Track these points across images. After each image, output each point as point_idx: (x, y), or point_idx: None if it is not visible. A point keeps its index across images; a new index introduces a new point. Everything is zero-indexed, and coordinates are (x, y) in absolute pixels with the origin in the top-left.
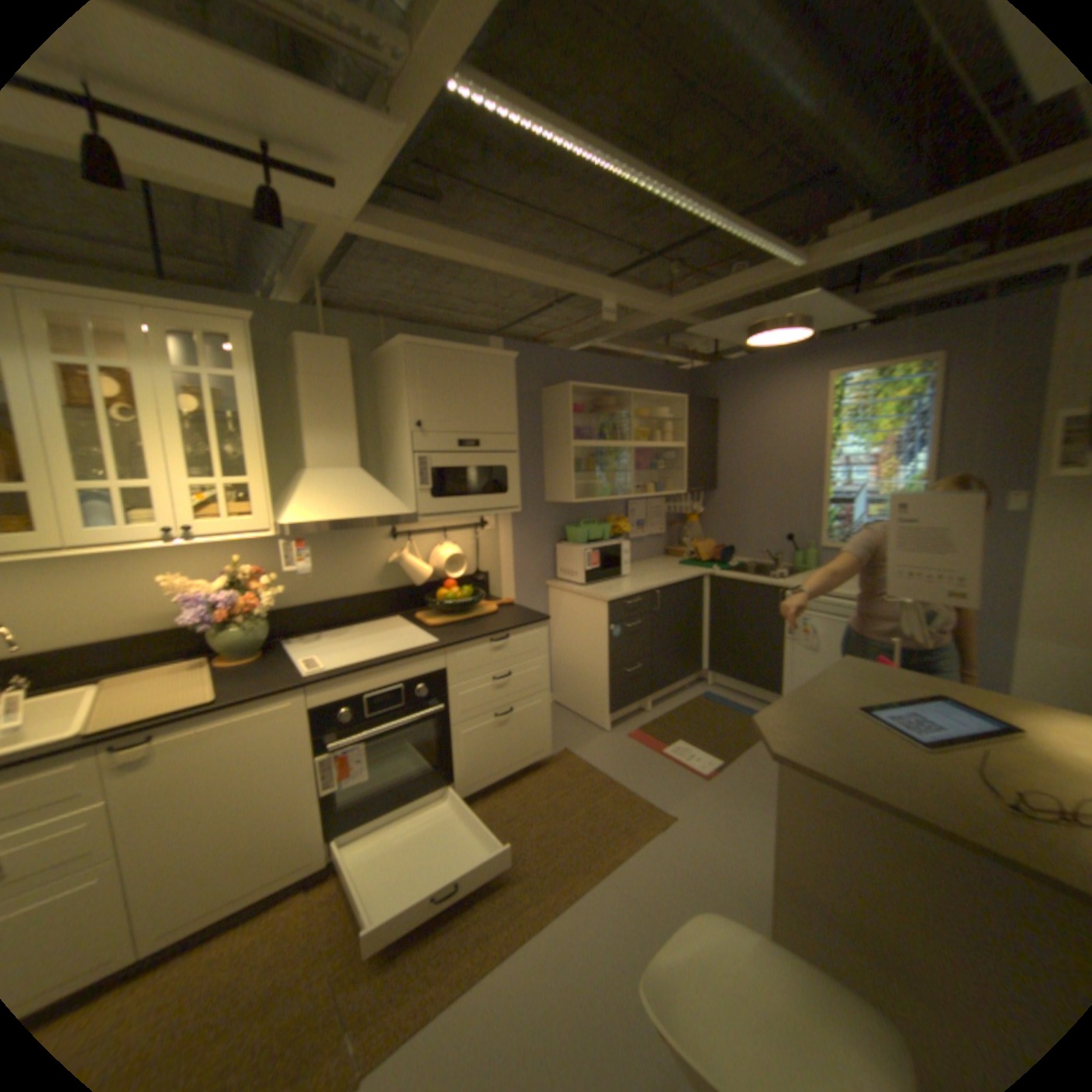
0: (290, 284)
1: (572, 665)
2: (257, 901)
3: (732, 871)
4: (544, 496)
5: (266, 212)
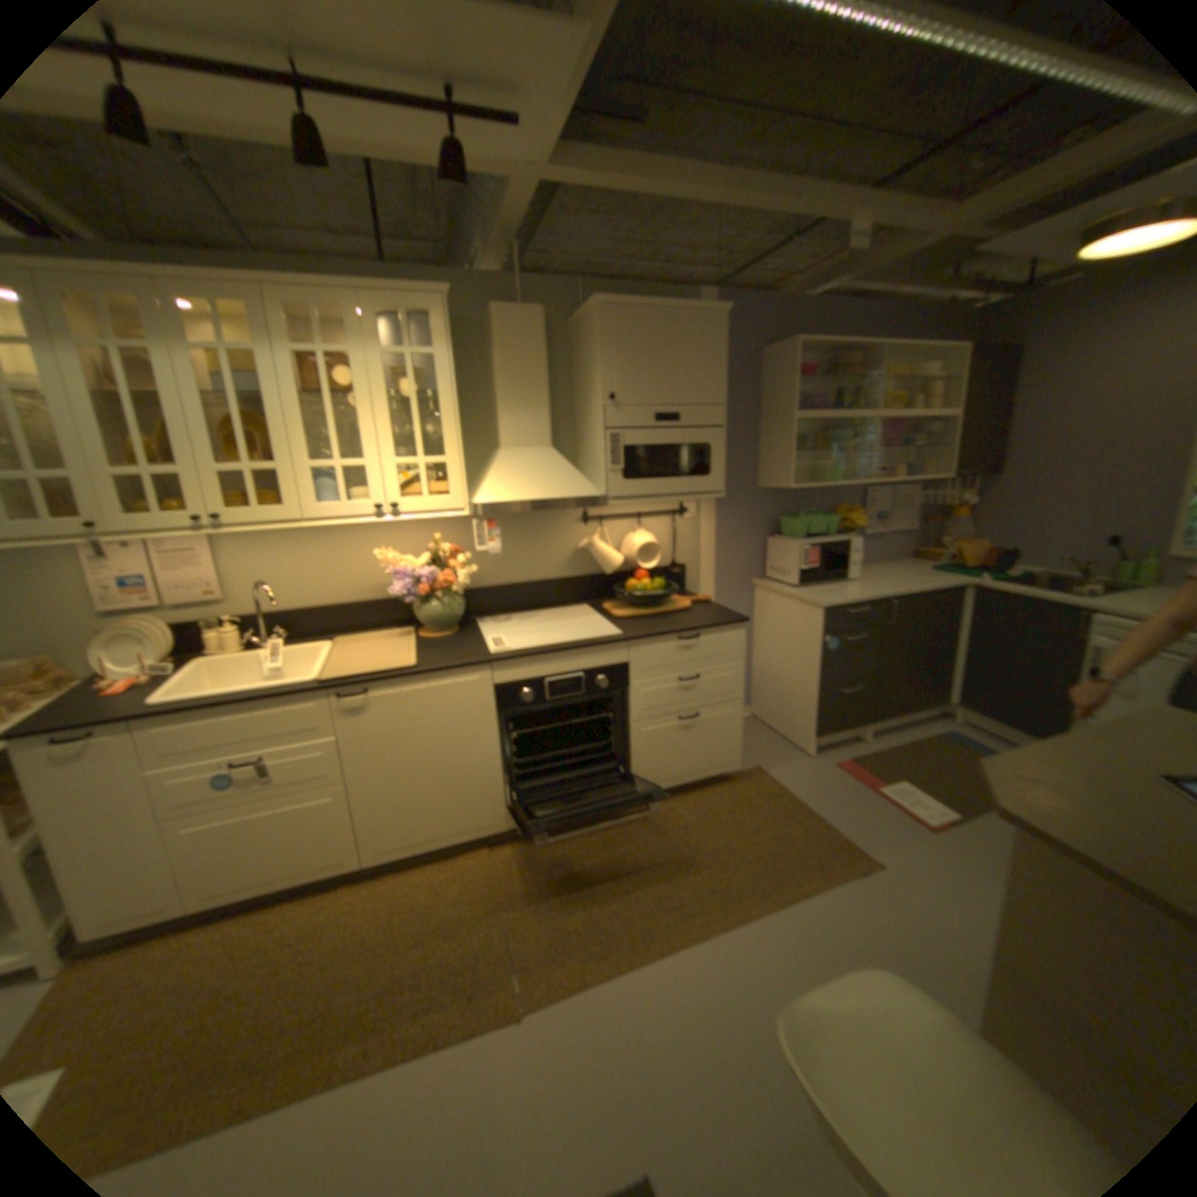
0: (492, 250)
1: (778, 677)
2: (453, 846)
3: (952, 943)
4: (759, 480)
5: (452, 167)
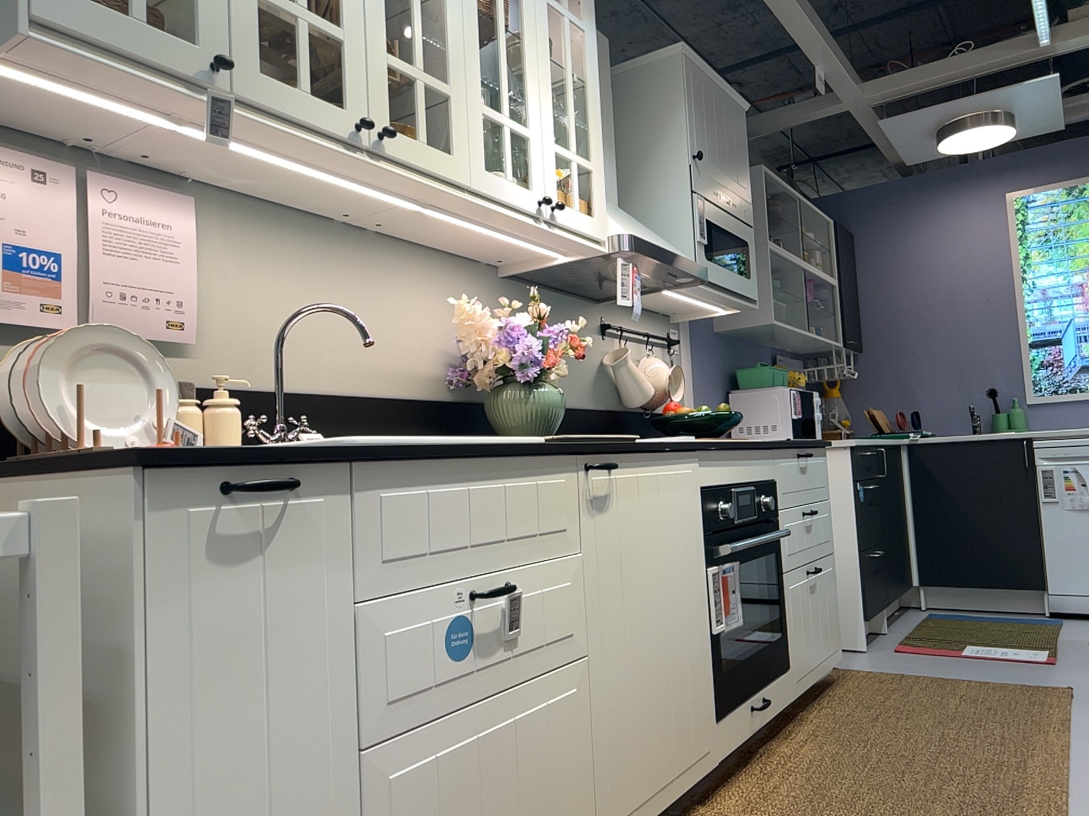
0: None
1: None
2: (676, 798)
3: None
4: (716, 323)
5: None
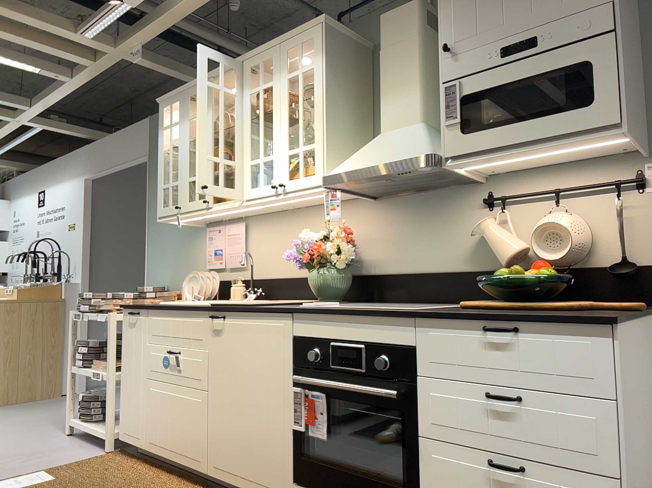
0: None
1: None
2: None
3: None
4: None
5: None
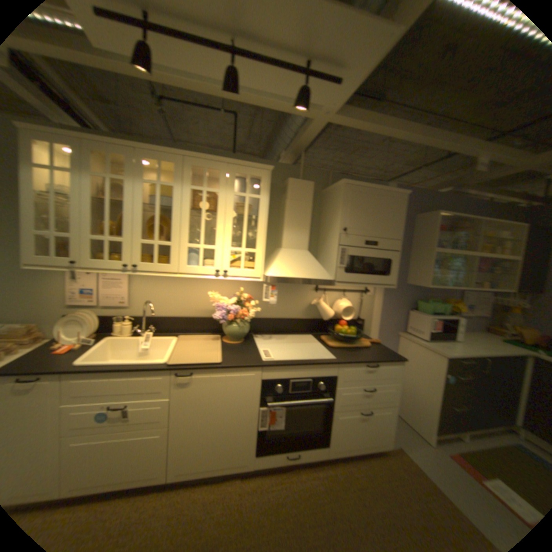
0: (289, 154)
1: (411, 391)
2: (219, 475)
3: None
4: (407, 279)
5: (301, 100)
